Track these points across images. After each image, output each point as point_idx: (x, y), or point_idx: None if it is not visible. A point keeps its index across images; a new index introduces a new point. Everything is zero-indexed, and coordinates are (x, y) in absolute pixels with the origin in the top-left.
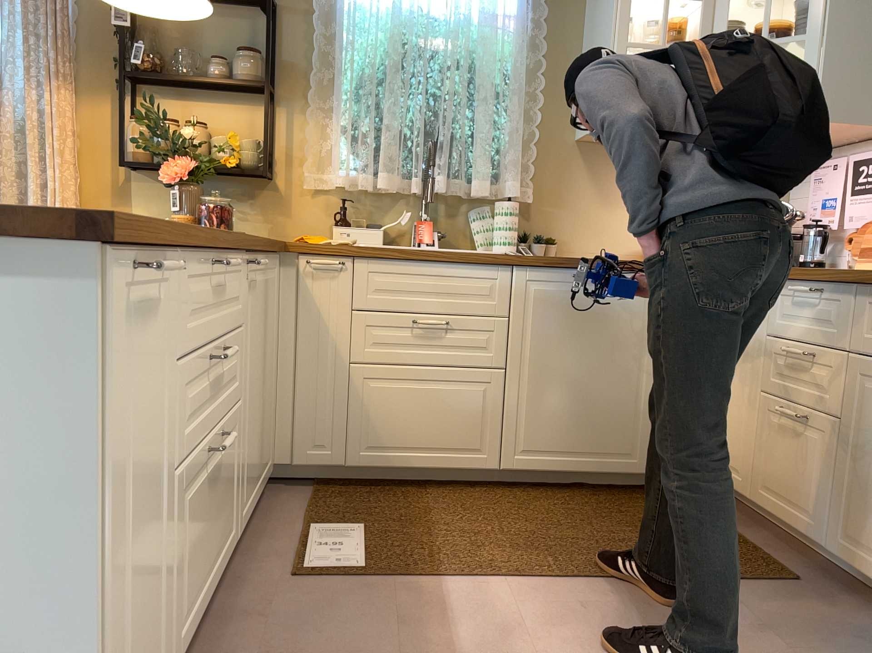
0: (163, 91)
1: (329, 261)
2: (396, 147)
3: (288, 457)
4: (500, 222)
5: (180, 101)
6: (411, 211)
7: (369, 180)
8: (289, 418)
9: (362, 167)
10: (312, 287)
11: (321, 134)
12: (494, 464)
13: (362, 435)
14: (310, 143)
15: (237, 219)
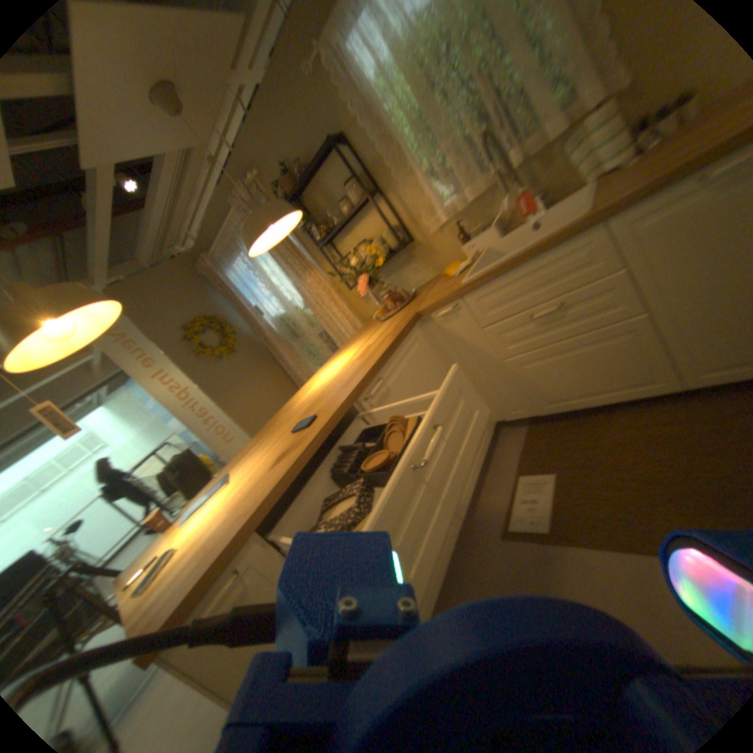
0: (338, 235)
1: (446, 310)
2: (464, 158)
3: (500, 416)
4: (596, 141)
5: (347, 234)
6: (506, 196)
7: (461, 199)
8: (487, 398)
9: (451, 194)
10: (449, 326)
11: (417, 190)
12: (675, 387)
13: (539, 396)
14: (413, 204)
15: (412, 275)
